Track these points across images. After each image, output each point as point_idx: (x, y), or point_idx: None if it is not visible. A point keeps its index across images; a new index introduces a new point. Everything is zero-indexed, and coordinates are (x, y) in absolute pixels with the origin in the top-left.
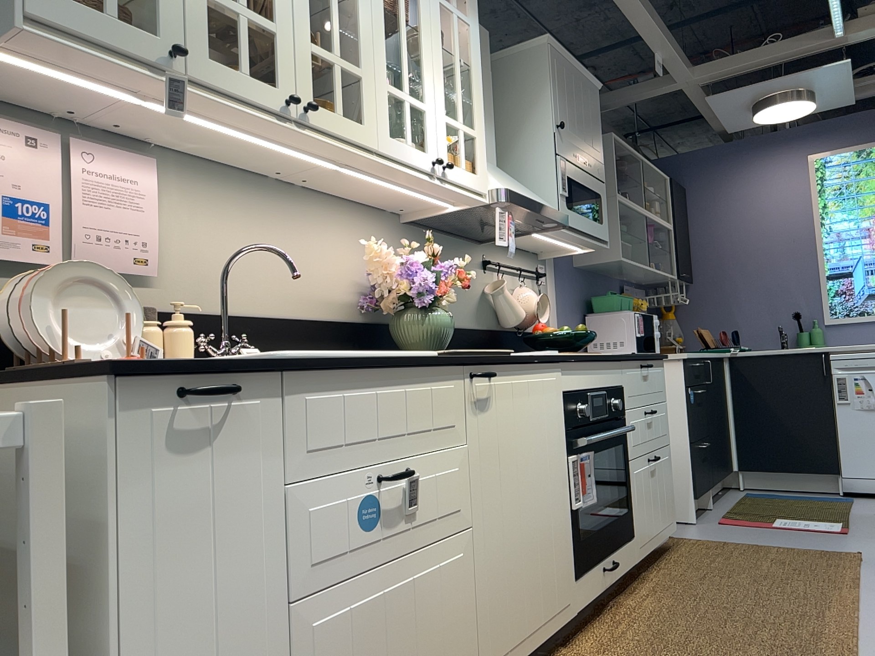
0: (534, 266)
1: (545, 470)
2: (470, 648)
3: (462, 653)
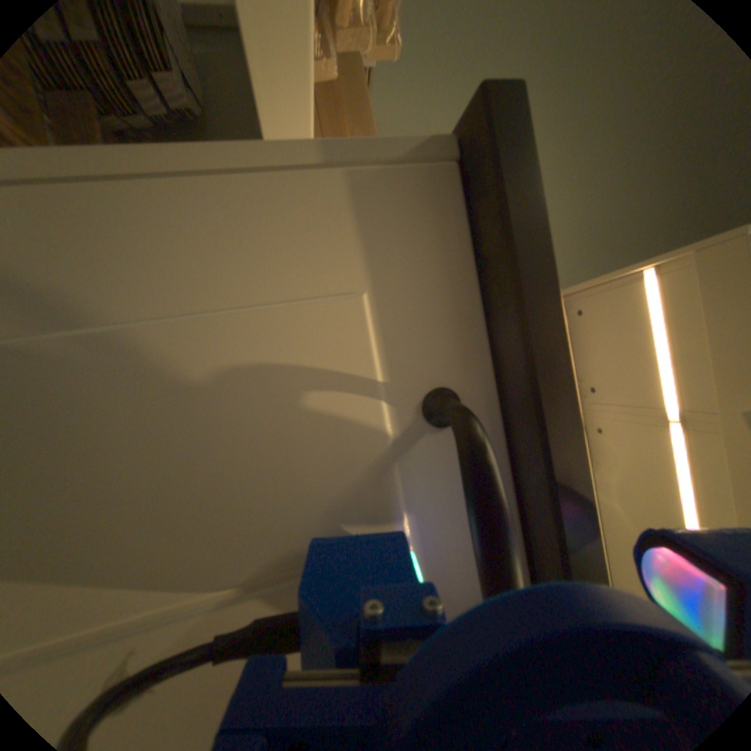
0: None
1: None
2: None
3: None
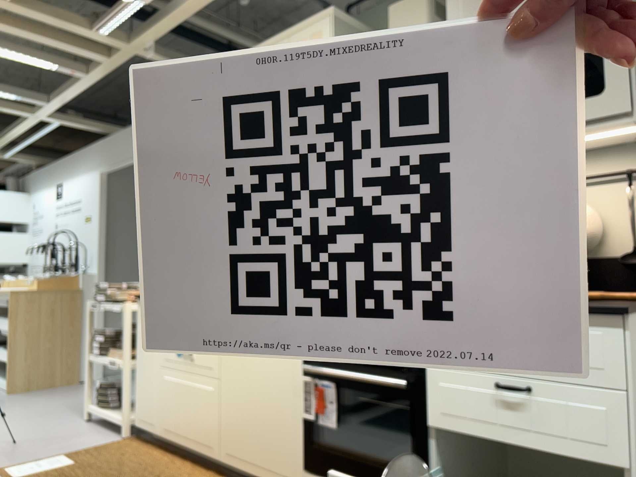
0: (631, 161)
1: (274, 375)
2: (214, 434)
3: (210, 432)
